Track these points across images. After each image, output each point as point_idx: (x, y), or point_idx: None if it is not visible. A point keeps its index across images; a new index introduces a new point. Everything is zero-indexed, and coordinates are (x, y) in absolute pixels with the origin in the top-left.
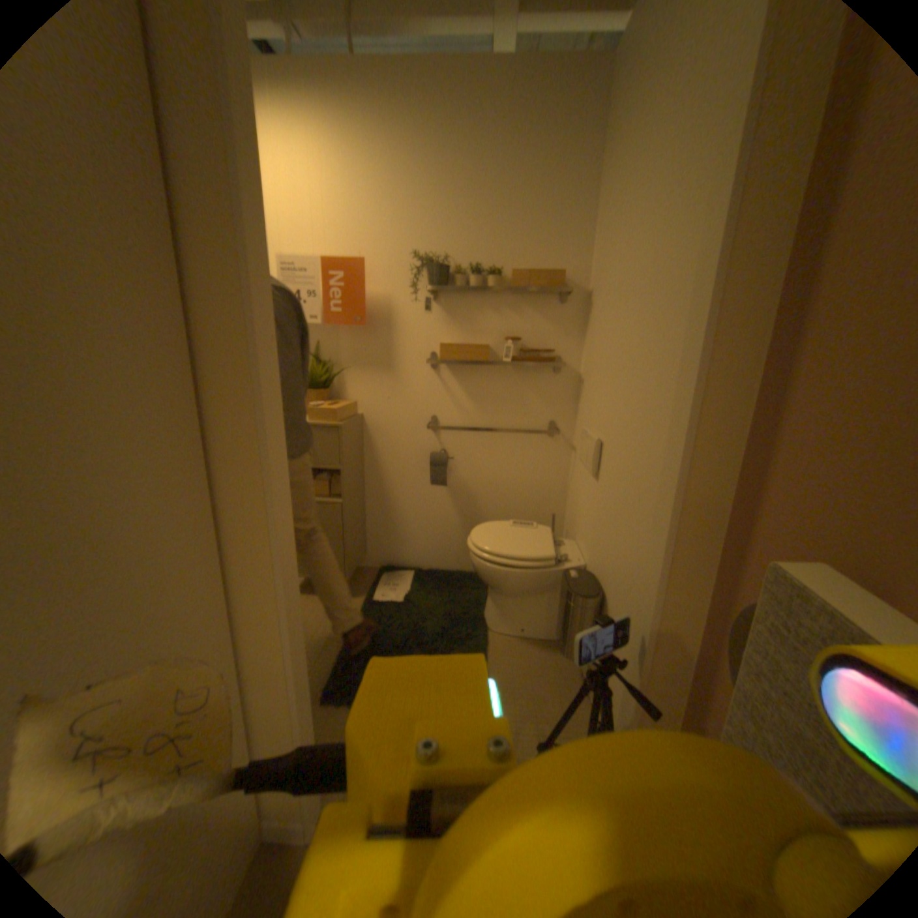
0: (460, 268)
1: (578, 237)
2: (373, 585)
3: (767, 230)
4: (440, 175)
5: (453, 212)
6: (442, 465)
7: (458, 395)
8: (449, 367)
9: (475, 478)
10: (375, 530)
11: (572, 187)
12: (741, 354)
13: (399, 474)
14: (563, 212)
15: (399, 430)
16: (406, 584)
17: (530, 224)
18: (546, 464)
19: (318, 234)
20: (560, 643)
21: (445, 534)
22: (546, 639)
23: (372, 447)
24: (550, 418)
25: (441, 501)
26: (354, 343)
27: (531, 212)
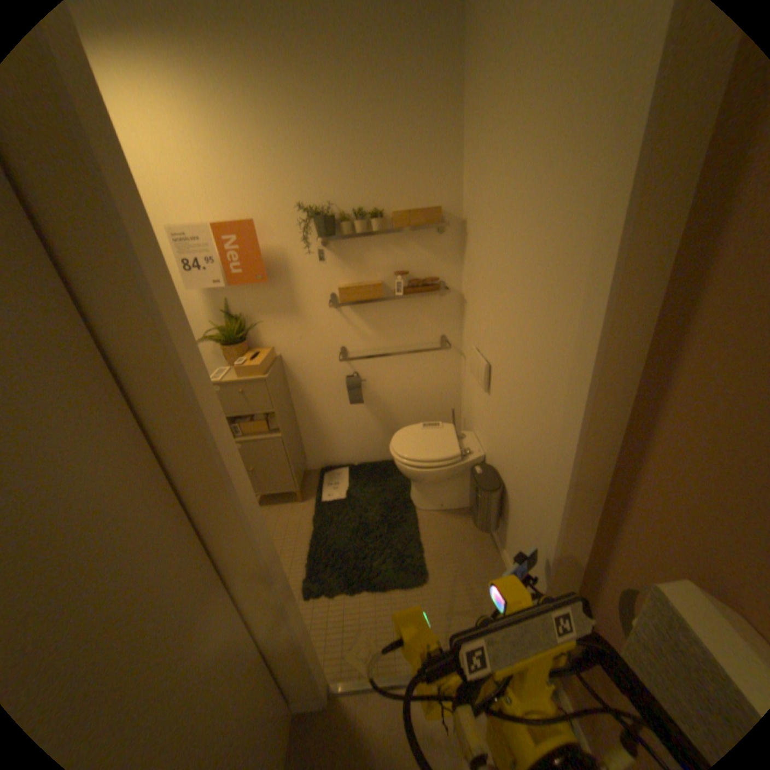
0: (344, 217)
1: (447, 175)
2: (317, 488)
3: (635, 281)
4: (309, 127)
5: (328, 163)
6: (357, 390)
7: (359, 329)
8: (348, 307)
9: (384, 392)
10: (309, 444)
11: (436, 127)
12: (613, 373)
13: (321, 399)
14: (431, 152)
15: (314, 365)
16: (344, 483)
17: (402, 168)
18: (440, 372)
19: (201, 201)
20: (469, 511)
21: (367, 438)
22: (459, 510)
23: (294, 382)
24: (439, 336)
25: (359, 414)
26: (259, 297)
27: (401, 156)
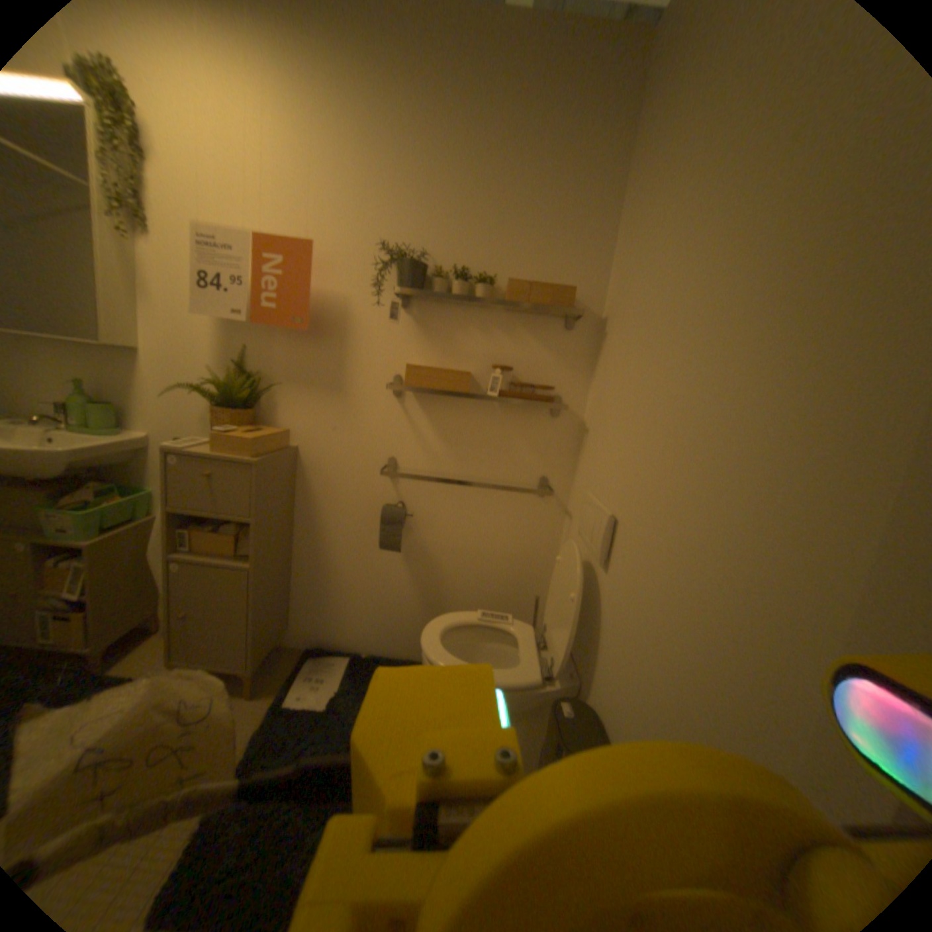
0: (441, 271)
1: (593, 250)
2: (287, 680)
3: None
4: (424, 149)
5: (438, 199)
6: (397, 524)
7: (425, 434)
8: (417, 397)
9: (439, 542)
10: (301, 600)
11: (590, 187)
12: None
13: (340, 530)
14: (577, 217)
15: (344, 472)
16: (334, 681)
17: (534, 227)
18: (531, 531)
19: (256, 206)
20: None
21: (394, 612)
22: None
23: (307, 491)
24: (541, 473)
25: (393, 569)
26: (294, 353)
27: (537, 212)
